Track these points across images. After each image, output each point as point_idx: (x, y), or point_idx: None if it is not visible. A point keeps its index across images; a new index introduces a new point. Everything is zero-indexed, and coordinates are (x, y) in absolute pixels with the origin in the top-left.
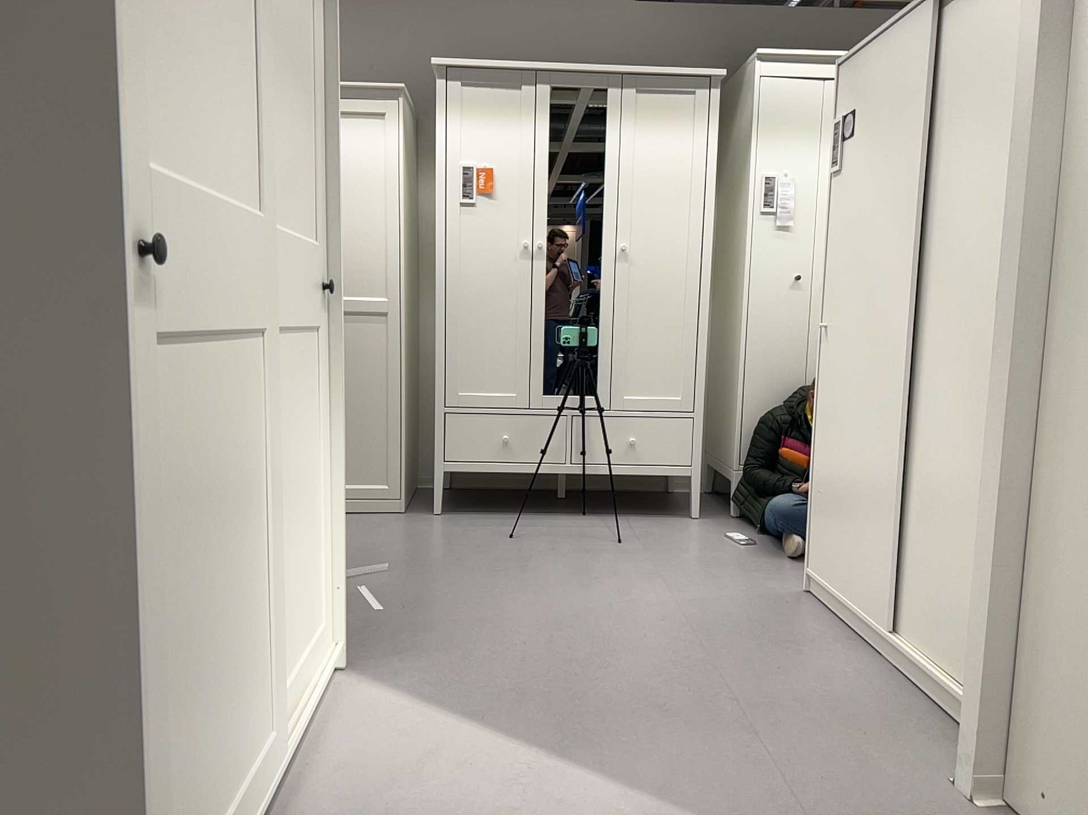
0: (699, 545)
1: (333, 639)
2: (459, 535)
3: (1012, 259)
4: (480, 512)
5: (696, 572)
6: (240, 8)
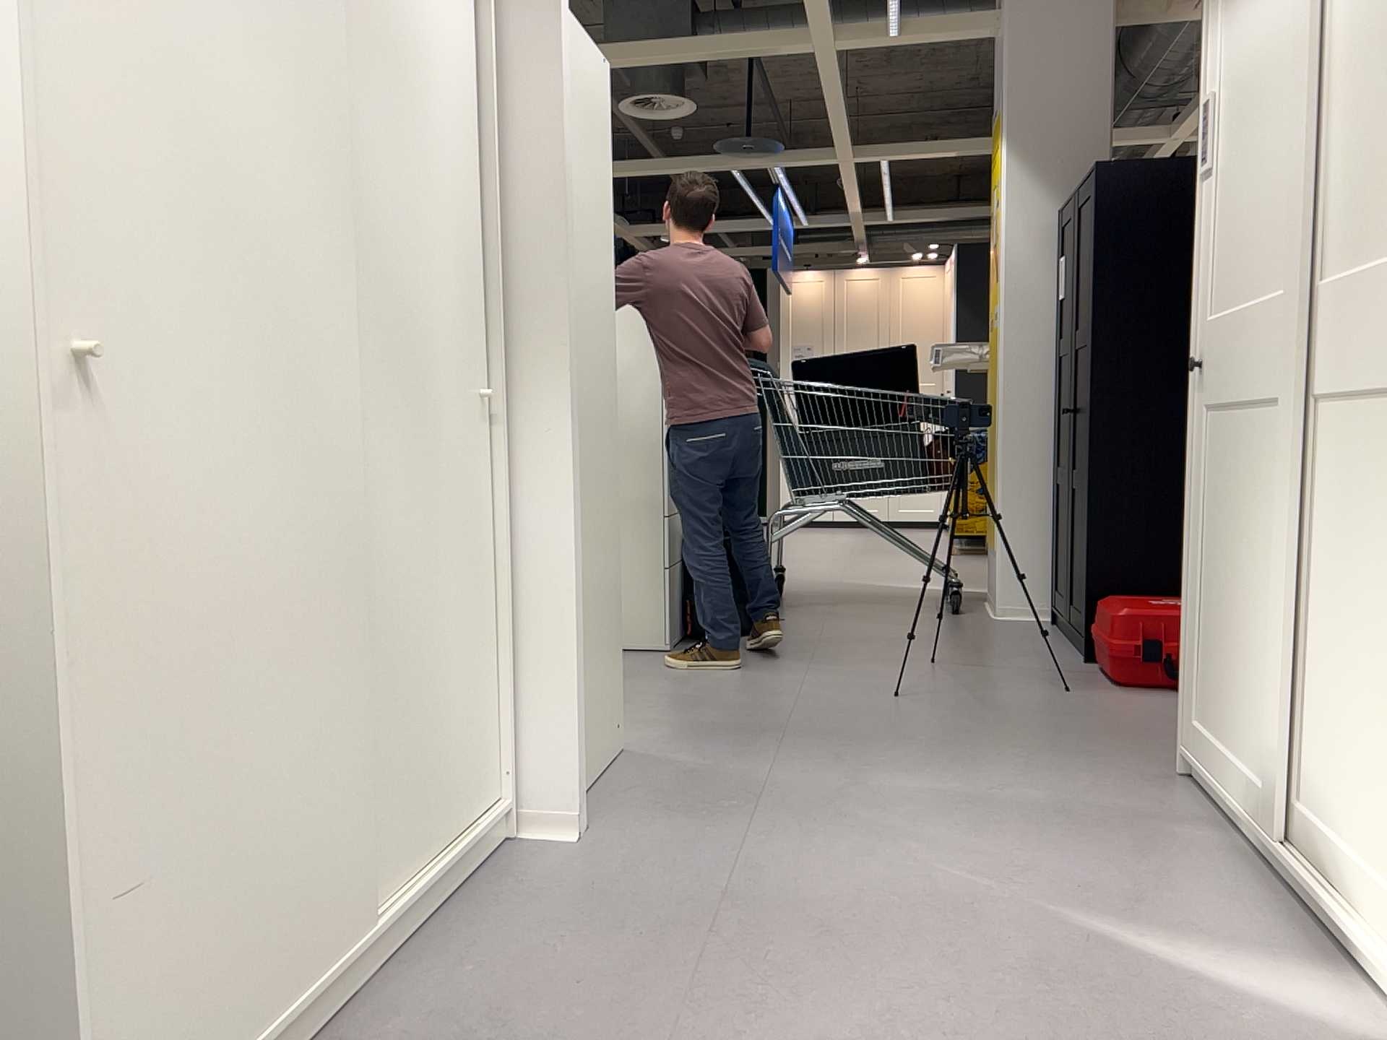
0: None
1: None
2: None
3: (567, 325)
4: None
5: None
6: (1279, 119)
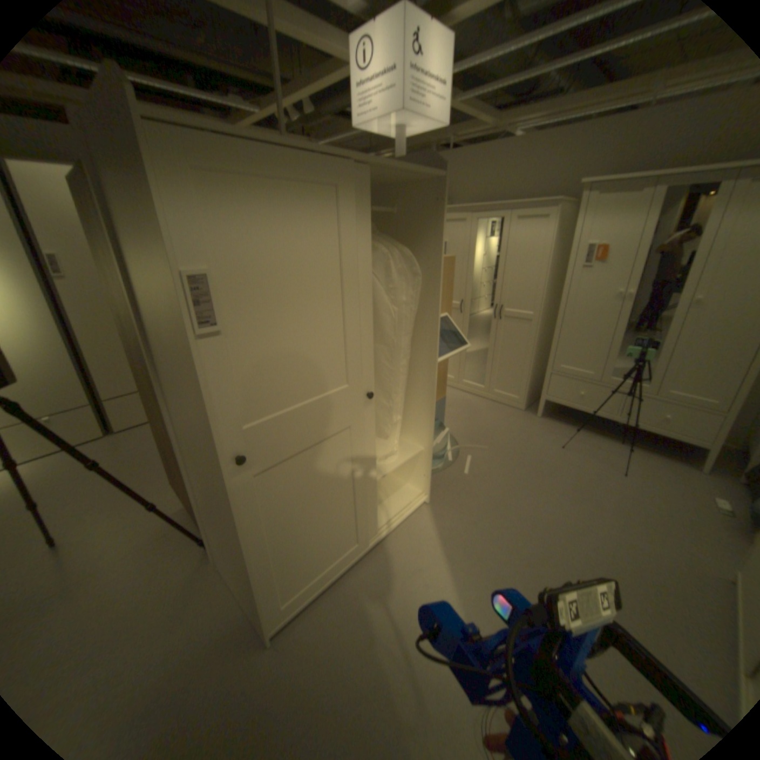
0: (683, 498)
1: (426, 491)
2: (539, 435)
3: None
4: (563, 421)
5: (658, 519)
6: (336, 309)
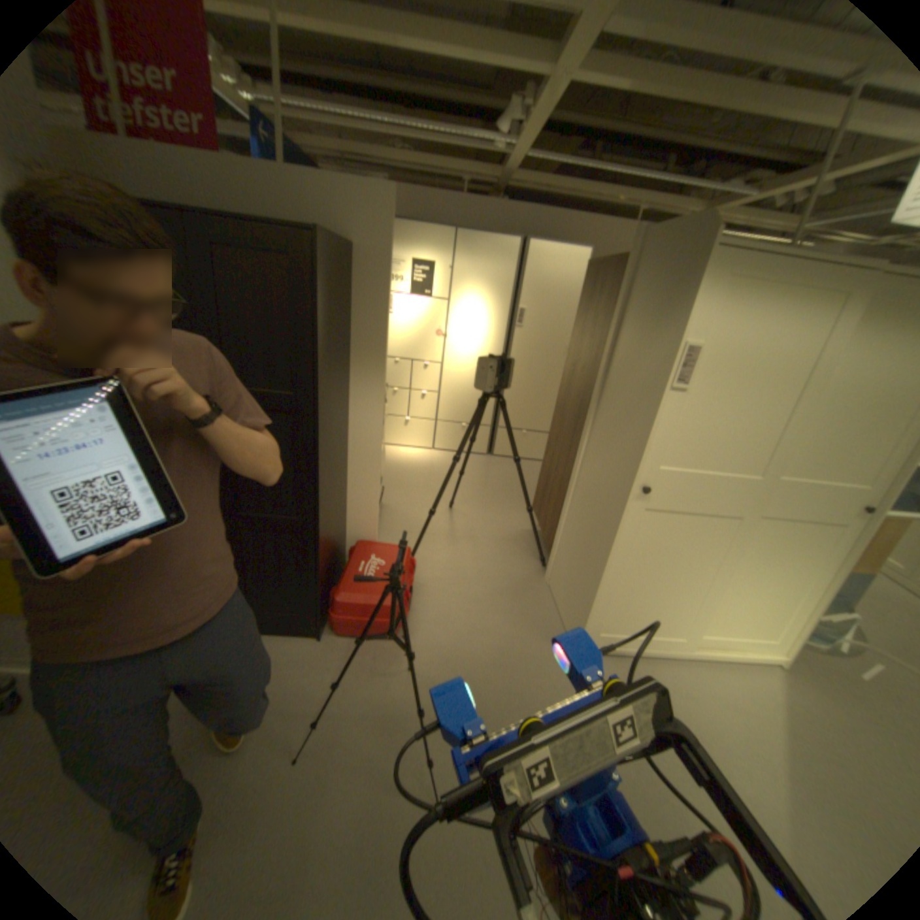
0: None
1: (793, 655)
2: None
3: None
4: None
5: None
6: (790, 404)
